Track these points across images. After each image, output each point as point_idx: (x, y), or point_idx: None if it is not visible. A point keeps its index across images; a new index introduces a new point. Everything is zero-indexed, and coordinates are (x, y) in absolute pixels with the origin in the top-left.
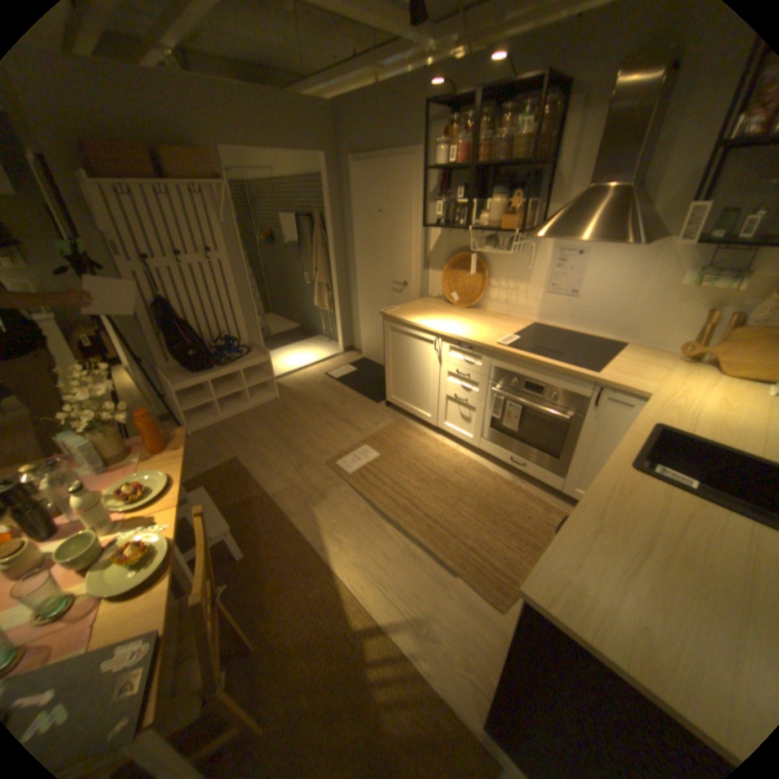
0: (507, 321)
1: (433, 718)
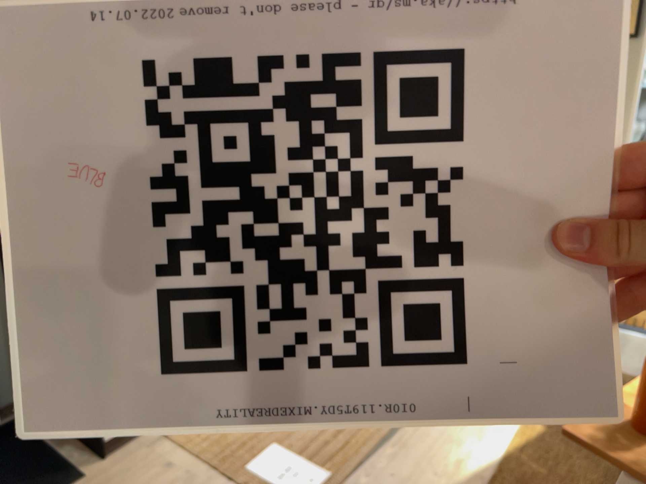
0: None
1: None
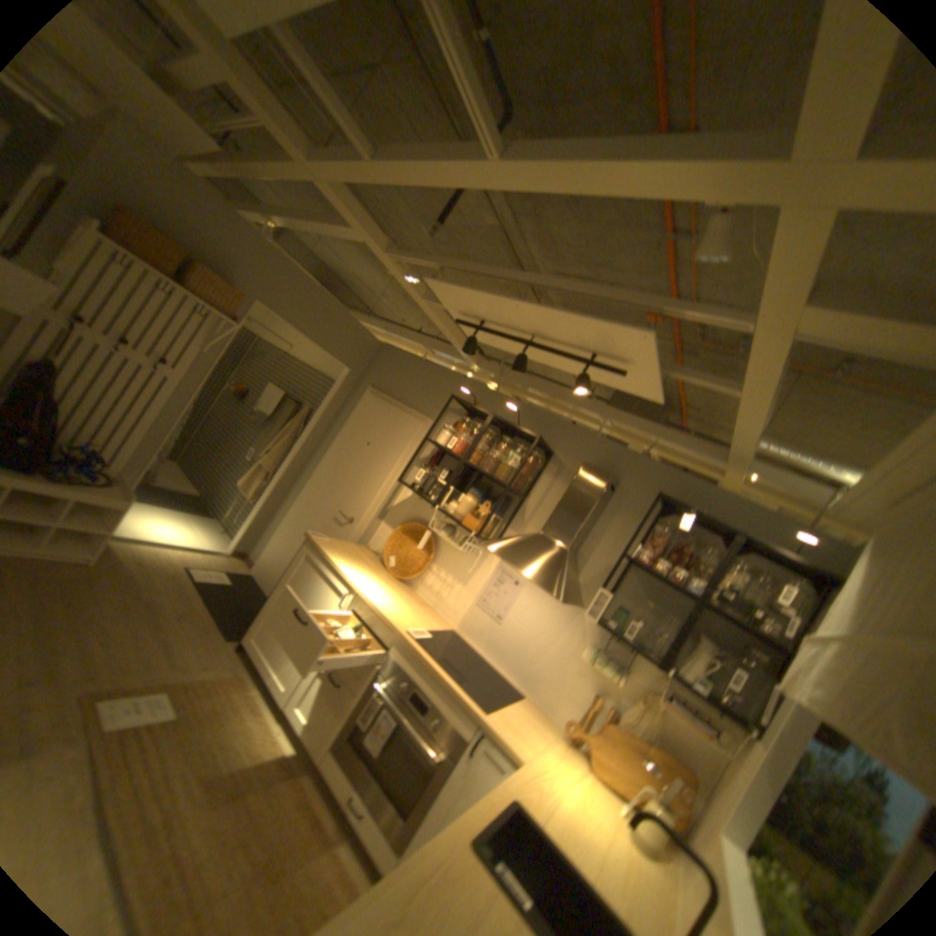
0: (429, 616)
1: None
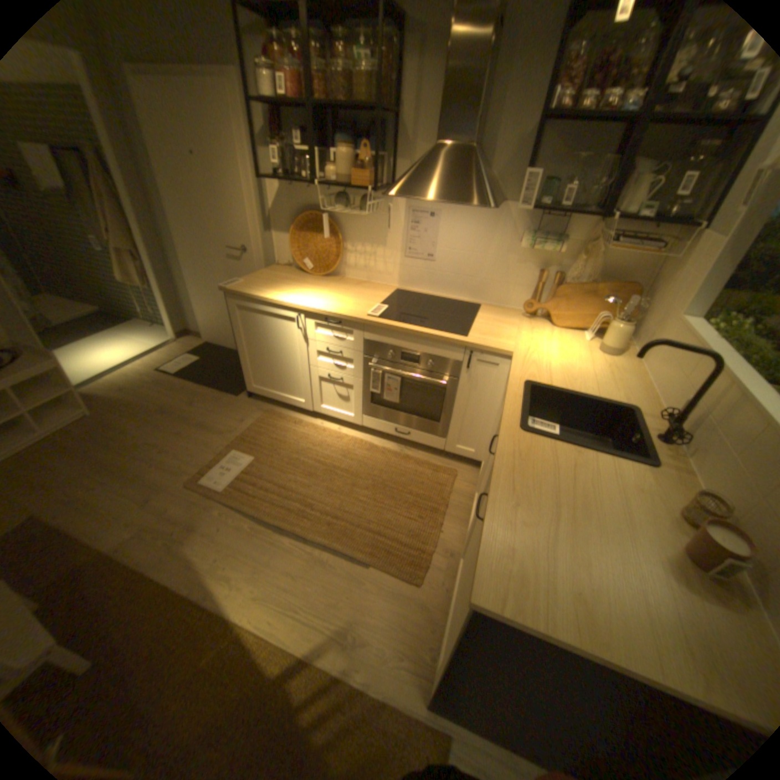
0: (371, 288)
1: (379, 727)
